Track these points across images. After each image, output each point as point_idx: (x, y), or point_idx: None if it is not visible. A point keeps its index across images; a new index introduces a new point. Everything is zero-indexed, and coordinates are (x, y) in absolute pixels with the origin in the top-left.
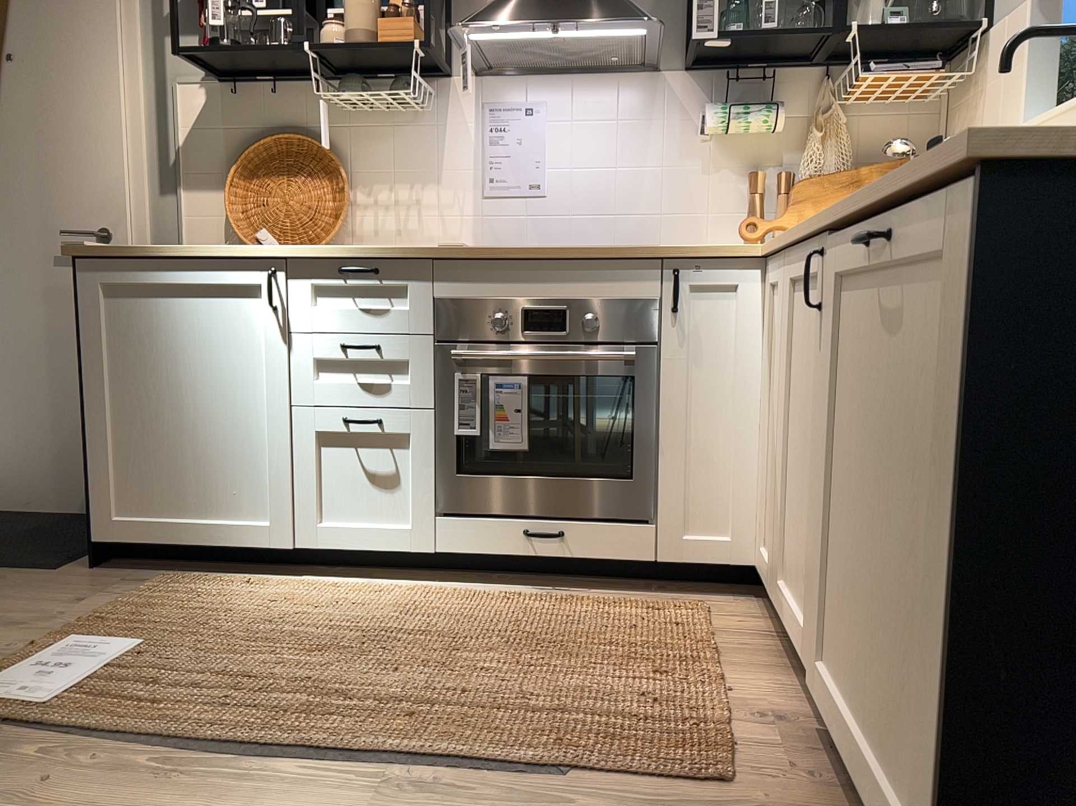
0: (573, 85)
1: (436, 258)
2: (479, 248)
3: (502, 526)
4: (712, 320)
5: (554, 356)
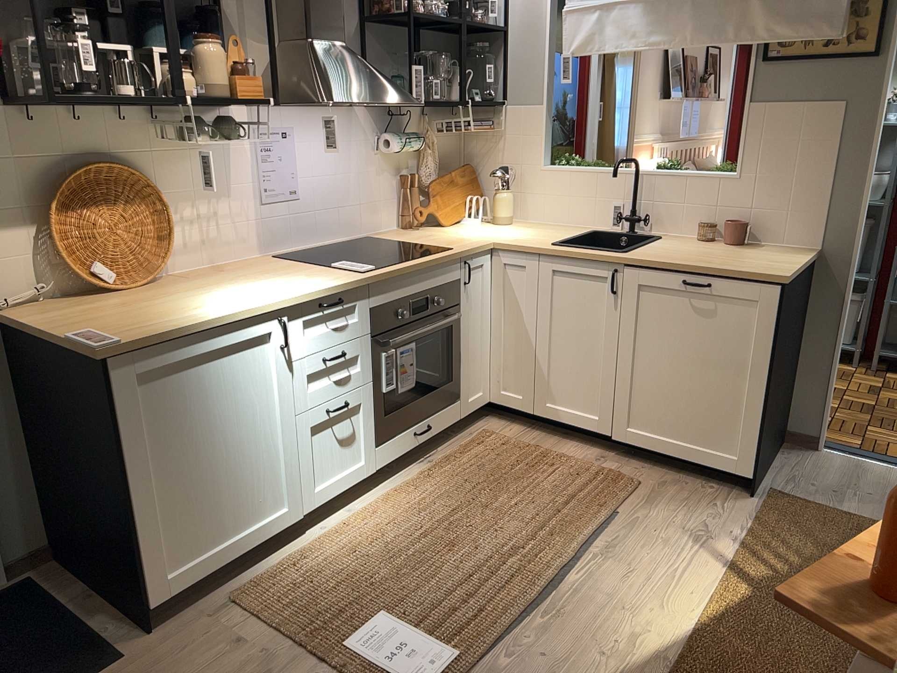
0: (309, 115)
1: (372, 281)
2: (392, 269)
3: (404, 435)
4: (475, 284)
5: (432, 326)
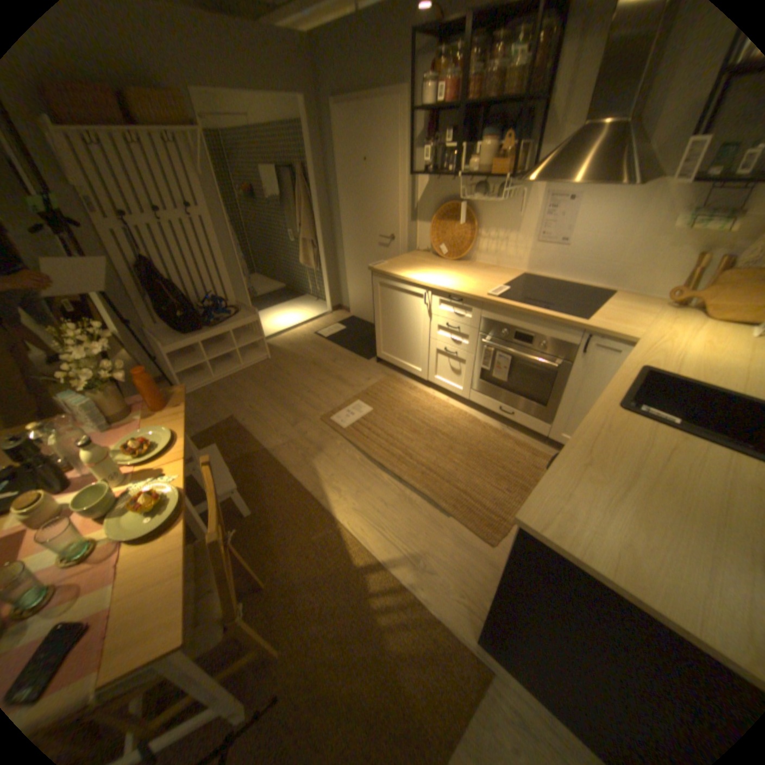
0: (603, 182)
1: (483, 301)
2: (501, 302)
3: (492, 400)
4: (602, 361)
5: (521, 354)
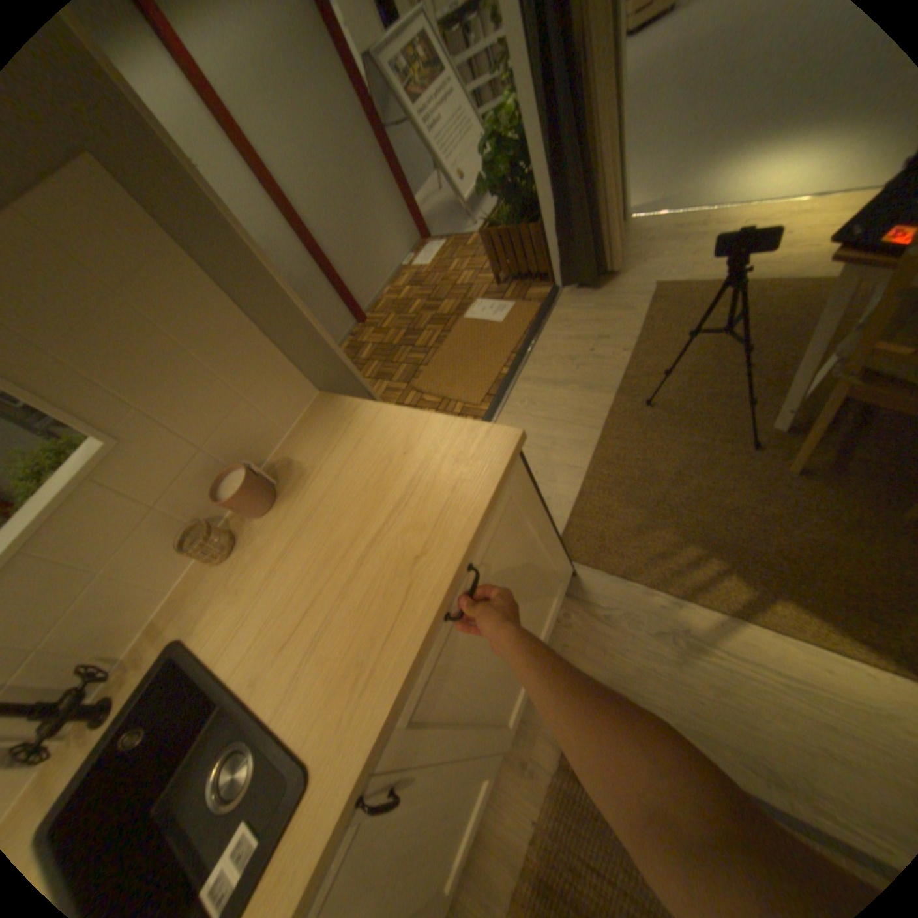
0: None
1: None
2: None
3: None
4: None
5: None
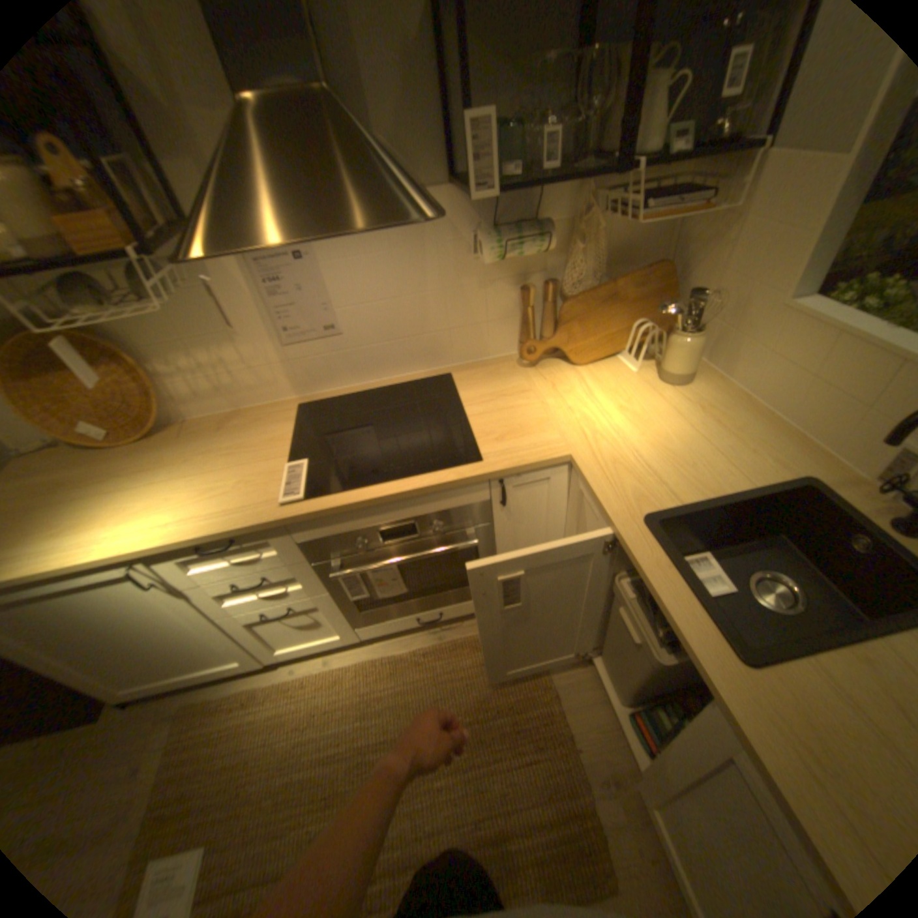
0: None
1: (285, 521)
2: (321, 507)
3: (398, 619)
4: (528, 497)
5: (413, 557)
